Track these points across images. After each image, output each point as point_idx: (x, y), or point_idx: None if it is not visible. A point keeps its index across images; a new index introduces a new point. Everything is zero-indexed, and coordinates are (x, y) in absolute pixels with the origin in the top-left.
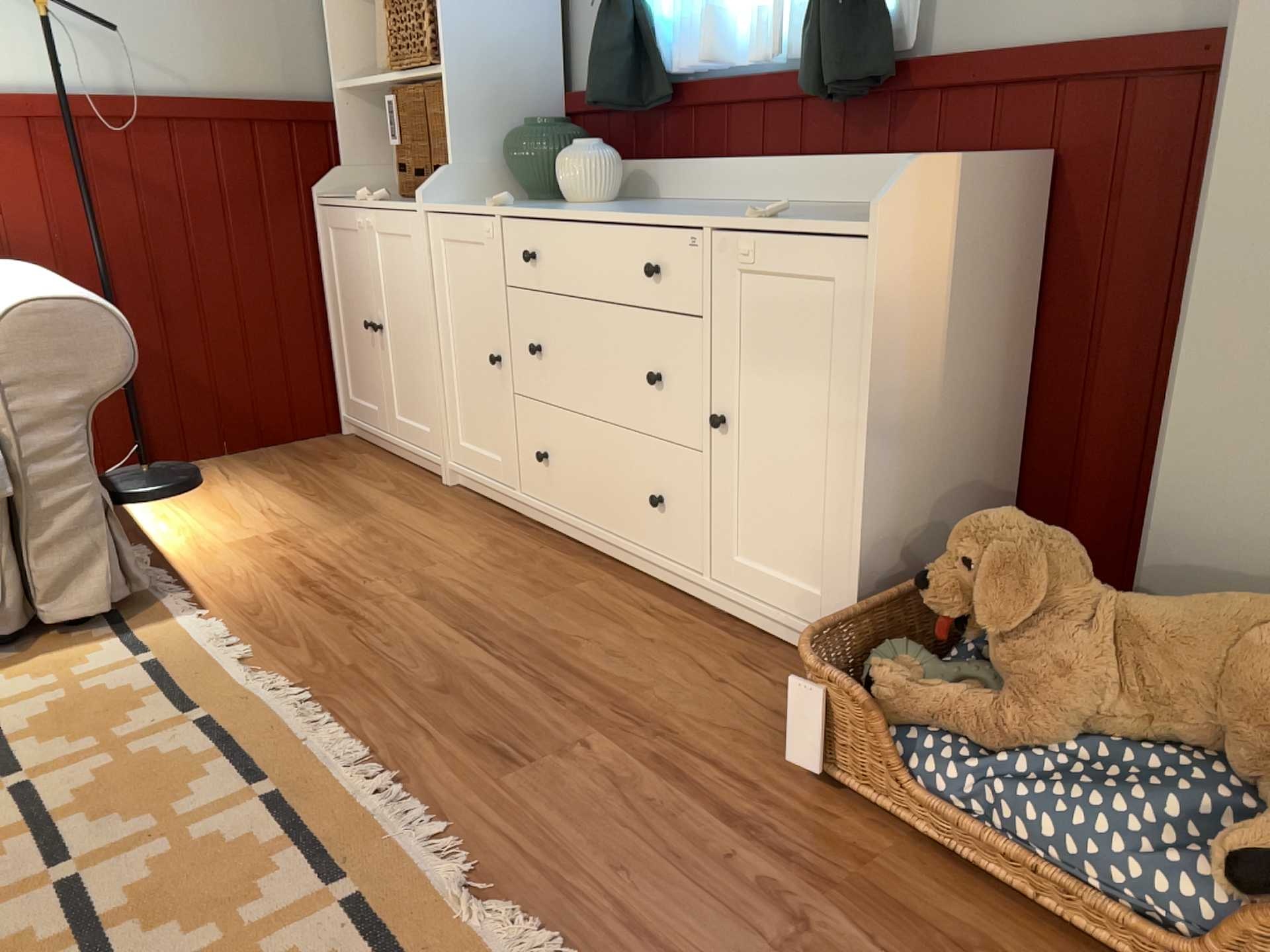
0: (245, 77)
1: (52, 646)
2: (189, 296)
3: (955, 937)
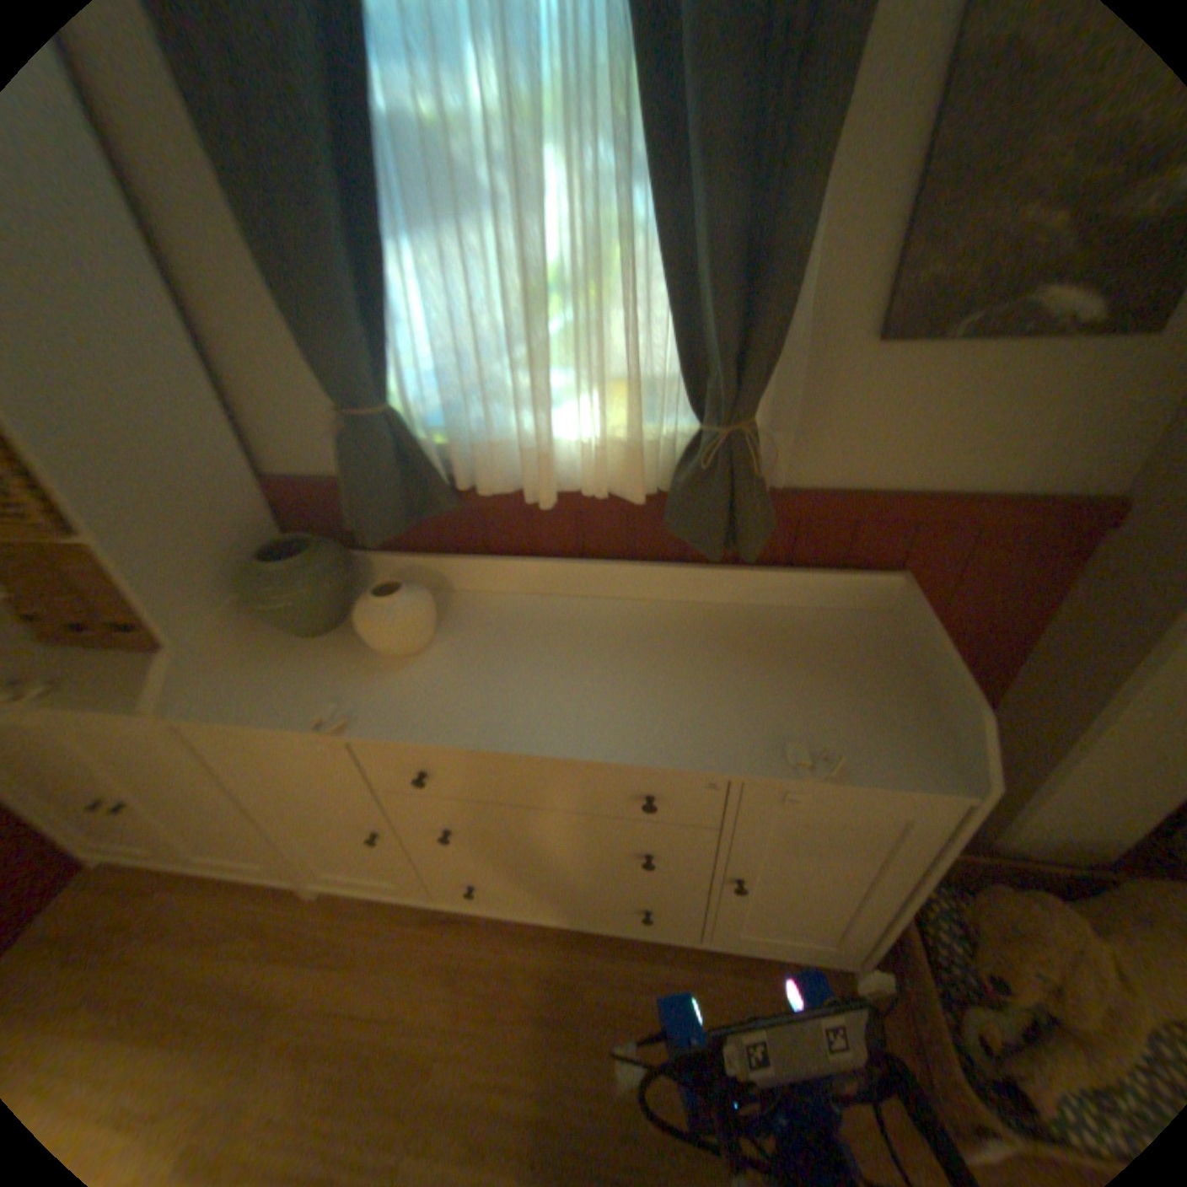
0: None
1: None
2: None
3: None
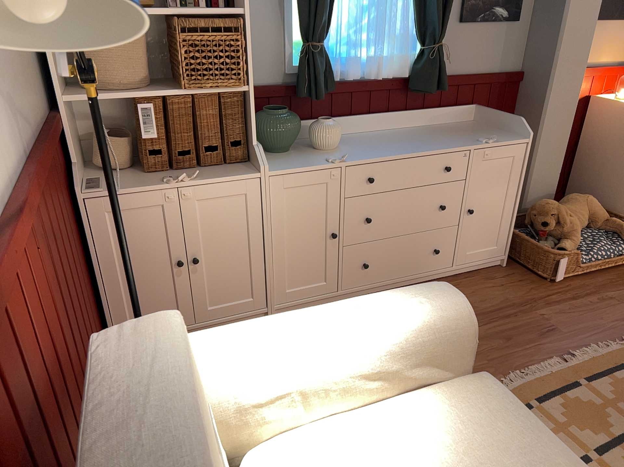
0: (34, 106)
1: None
2: (78, 315)
3: (610, 283)
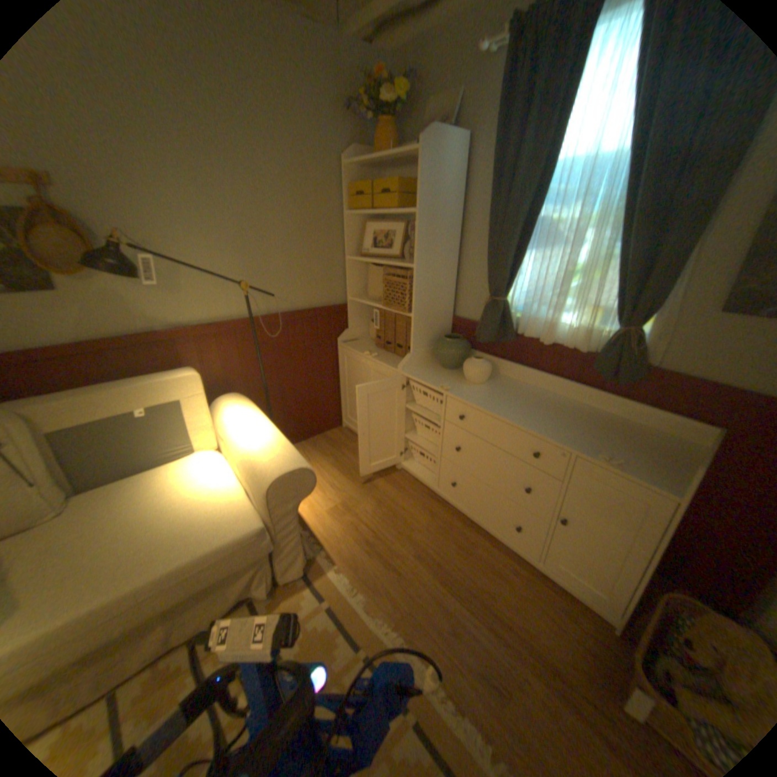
0: (315, 297)
1: (283, 594)
2: (291, 386)
3: None
